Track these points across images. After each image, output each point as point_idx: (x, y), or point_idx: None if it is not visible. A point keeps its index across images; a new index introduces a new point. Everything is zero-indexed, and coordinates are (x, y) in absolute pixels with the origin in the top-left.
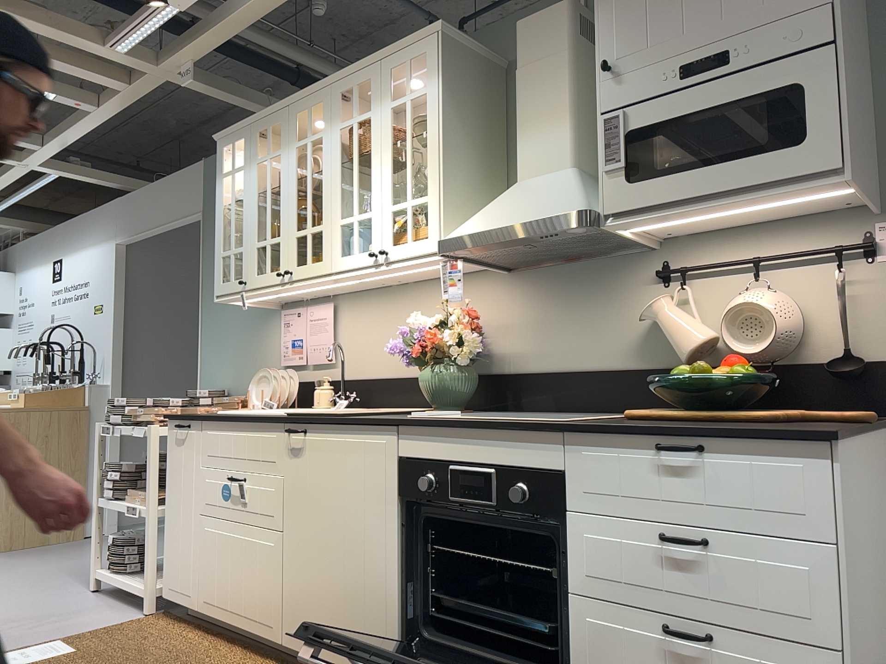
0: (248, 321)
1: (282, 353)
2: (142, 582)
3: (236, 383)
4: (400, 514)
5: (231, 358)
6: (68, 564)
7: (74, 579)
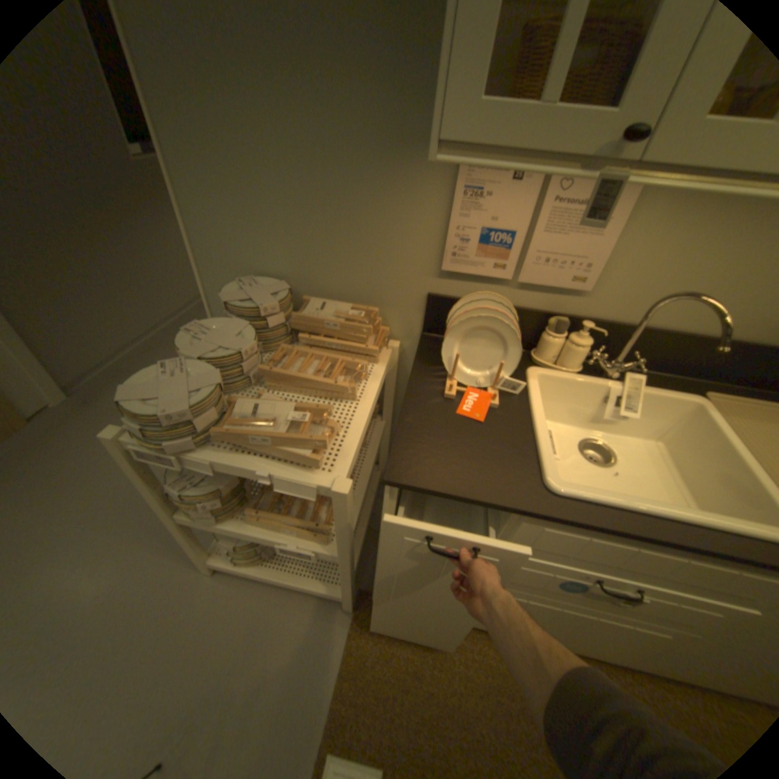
0: (330, 151)
1: (452, 249)
2: (312, 577)
3: (305, 273)
4: None
5: (279, 223)
6: (87, 510)
7: (146, 553)
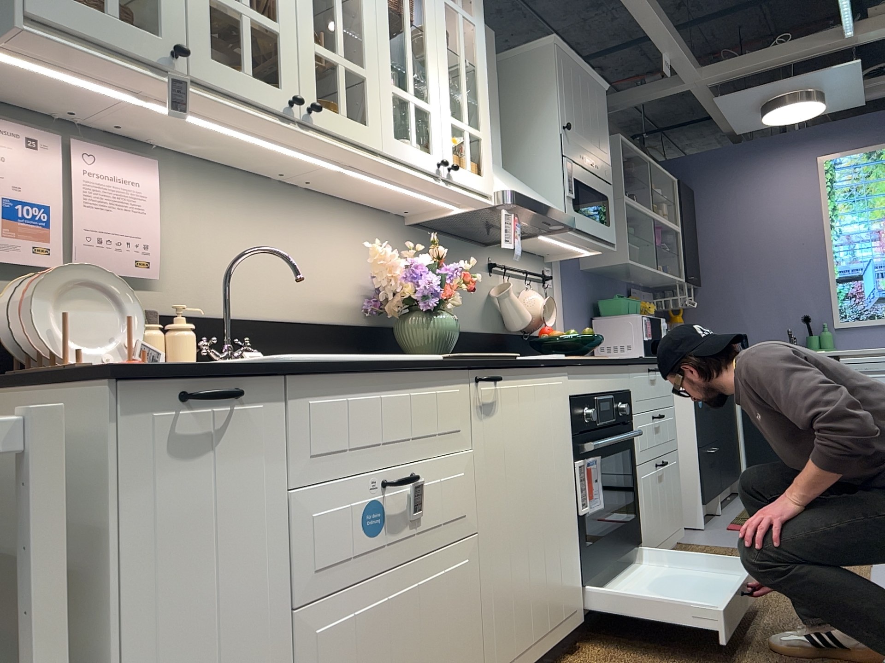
0: None
1: None
2: None
3: None
4: (571, 450)
5: None
6: None
7: None
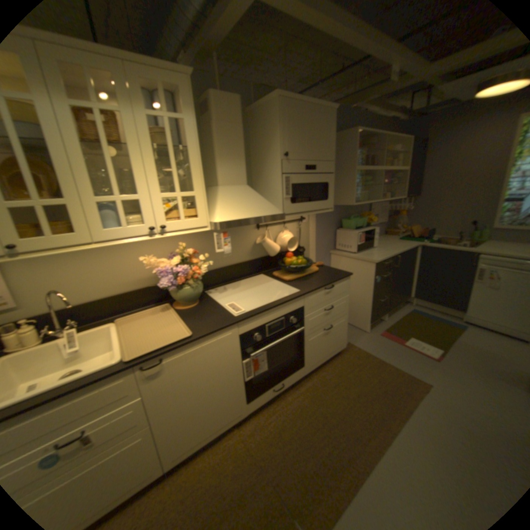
0: None
1: None
2: None
3: None
4: (242, 356)
5: None
6: None
7: None
